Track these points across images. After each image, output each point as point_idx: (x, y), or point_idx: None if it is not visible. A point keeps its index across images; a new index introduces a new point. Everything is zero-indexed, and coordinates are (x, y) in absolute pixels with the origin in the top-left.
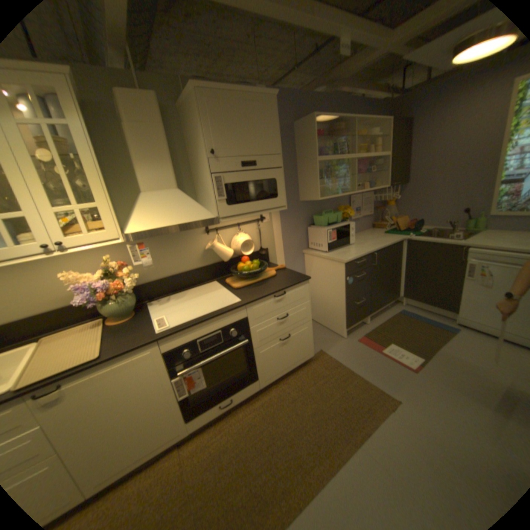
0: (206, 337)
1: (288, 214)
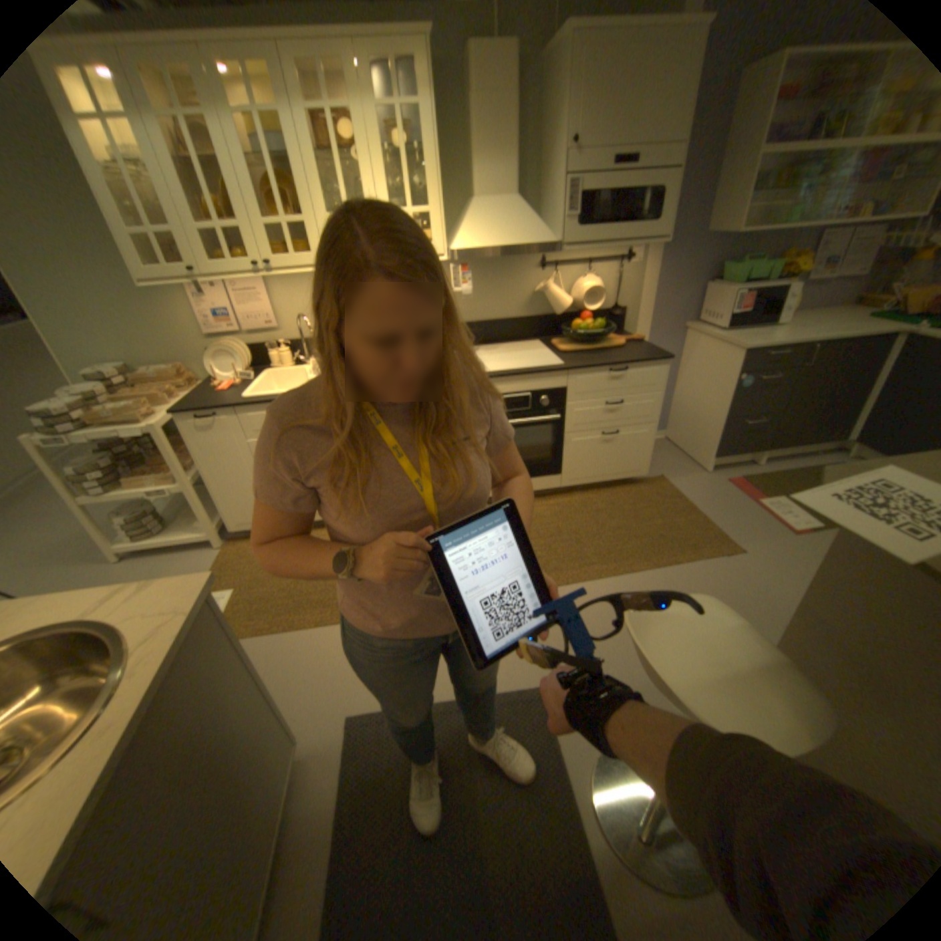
0: (513, 397)
1: (678, 253)
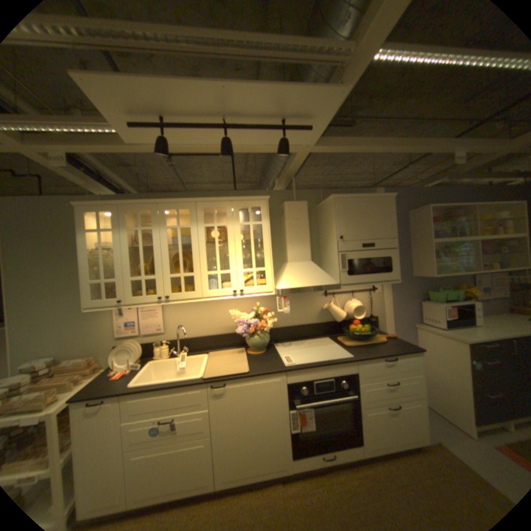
0: (321, 381)
1: (400, 287)
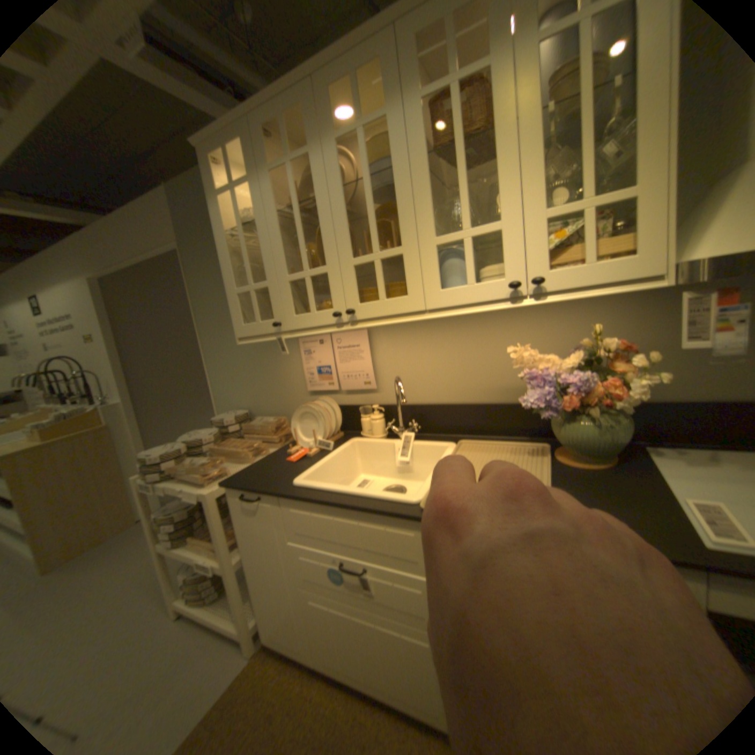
0: None
1: None
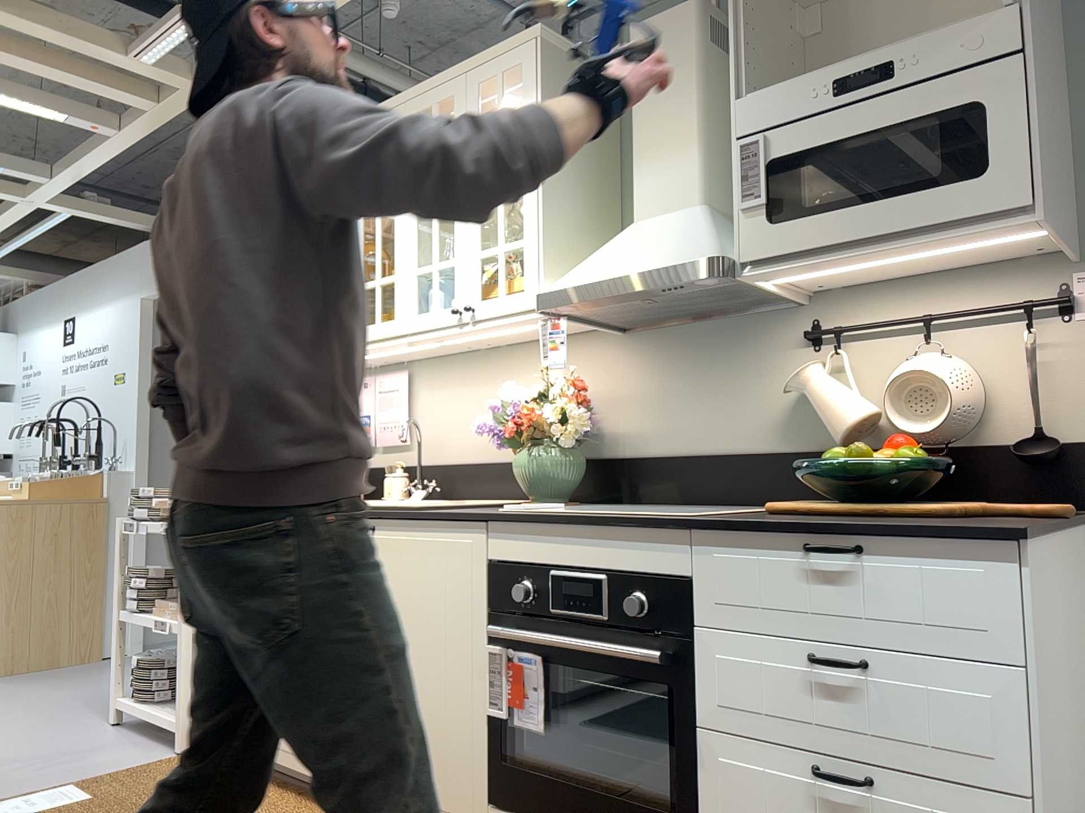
0: (574, 577)
1: None
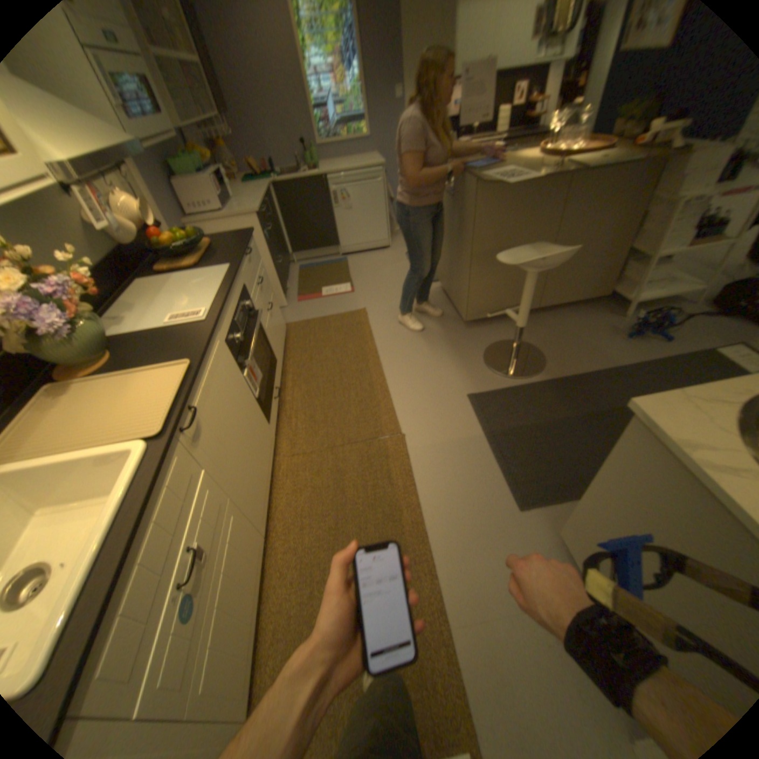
0: (236, 315)
1: (139, 159)
